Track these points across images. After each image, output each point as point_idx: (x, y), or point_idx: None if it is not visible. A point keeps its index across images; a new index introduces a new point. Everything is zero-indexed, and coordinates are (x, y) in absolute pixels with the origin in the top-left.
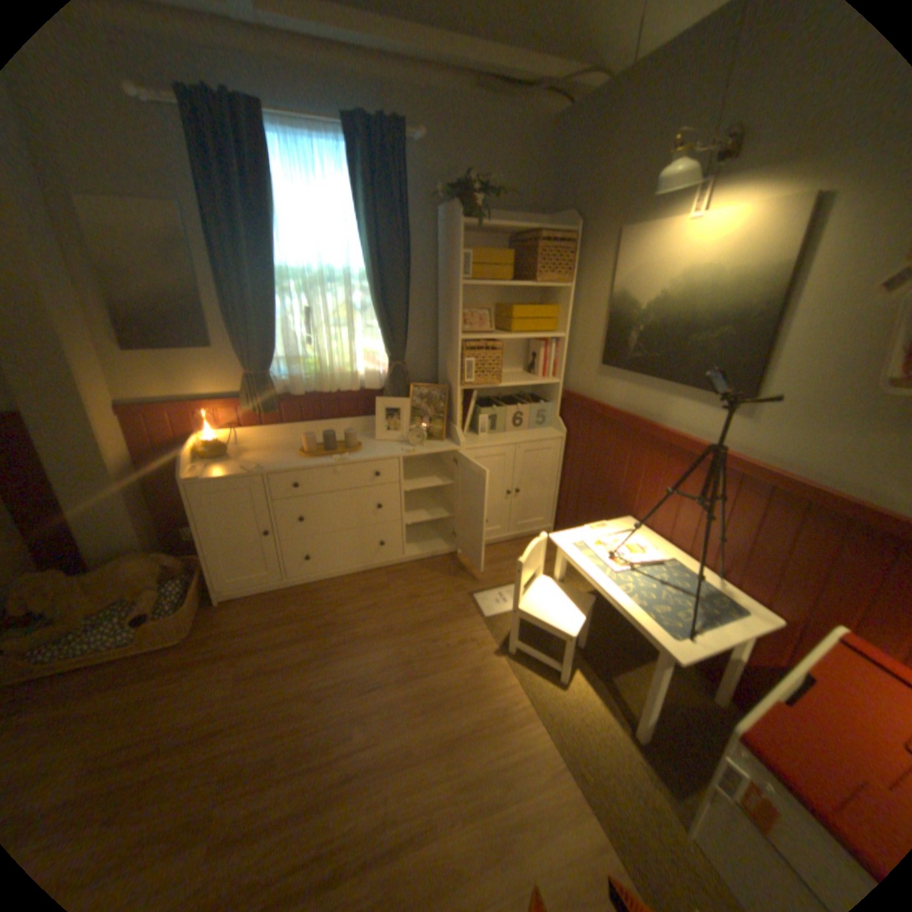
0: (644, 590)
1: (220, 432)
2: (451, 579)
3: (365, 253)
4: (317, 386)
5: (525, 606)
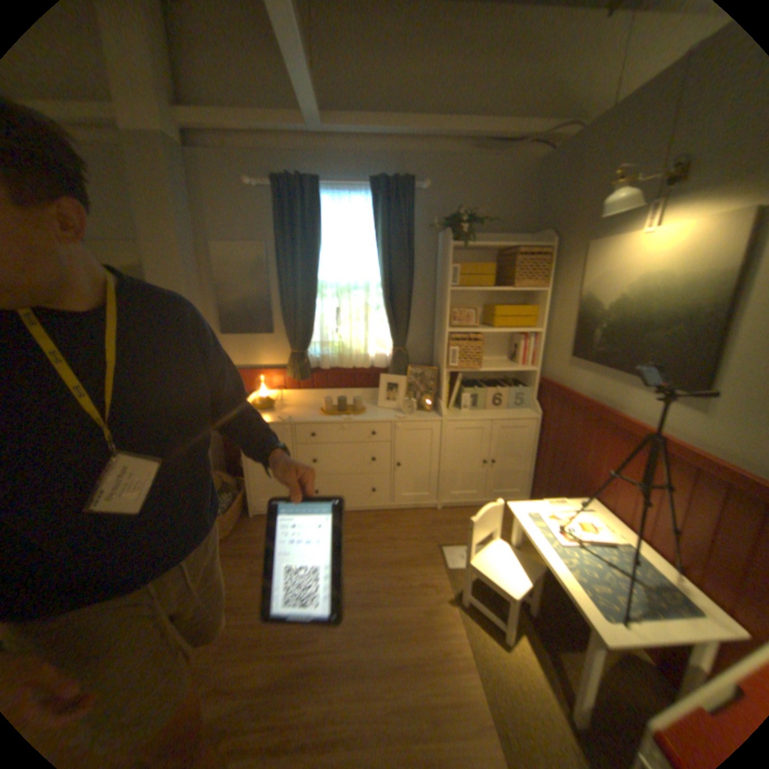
0: (588, 567)
1: (271, 391)
2: (426, 529)
3: (380, 268)
4: (339, 363)
5: (477, 562)
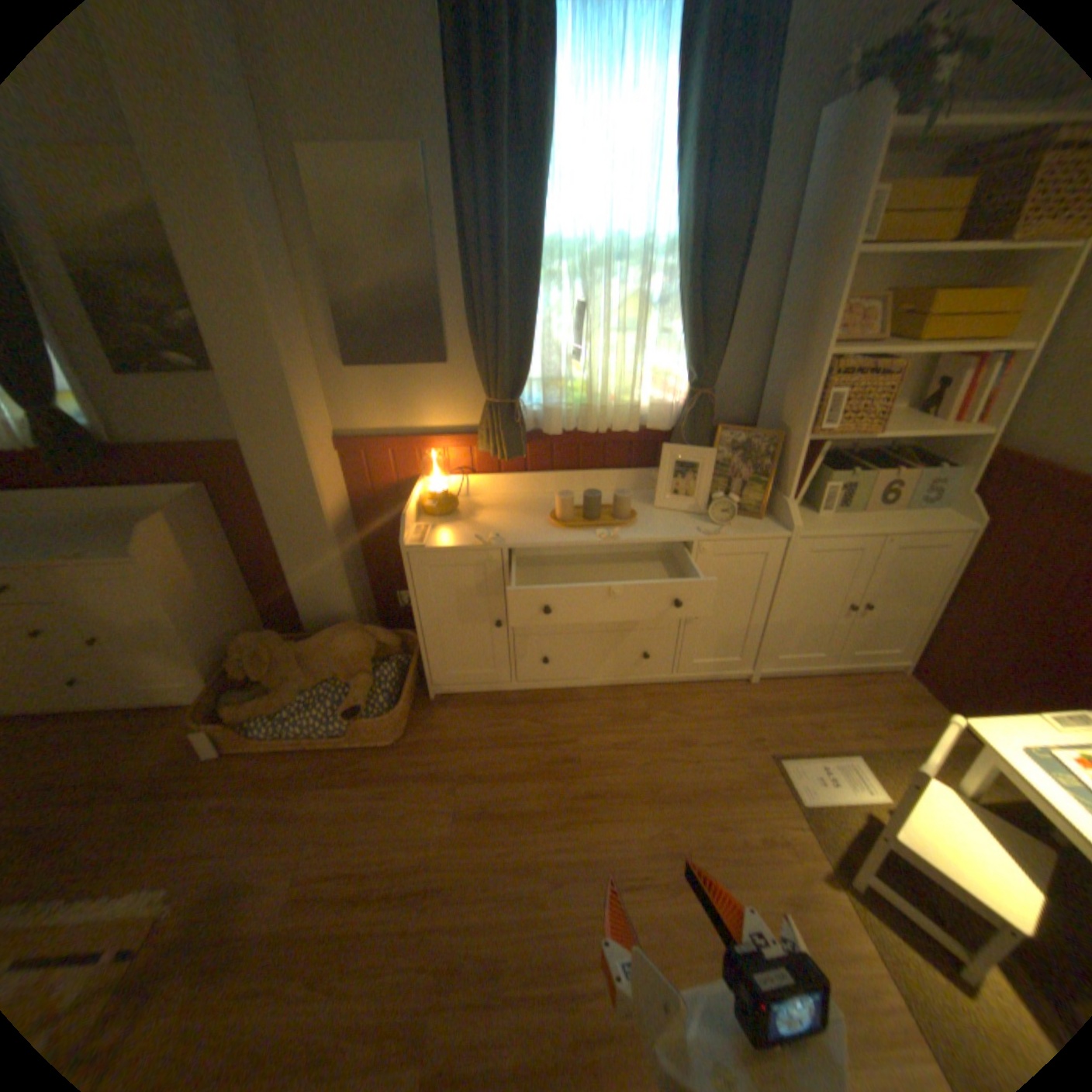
0: None
1: (450, 479)
2: (742, 723)
3: (680, 205)
4: (580, 422)
5: (911, 835)
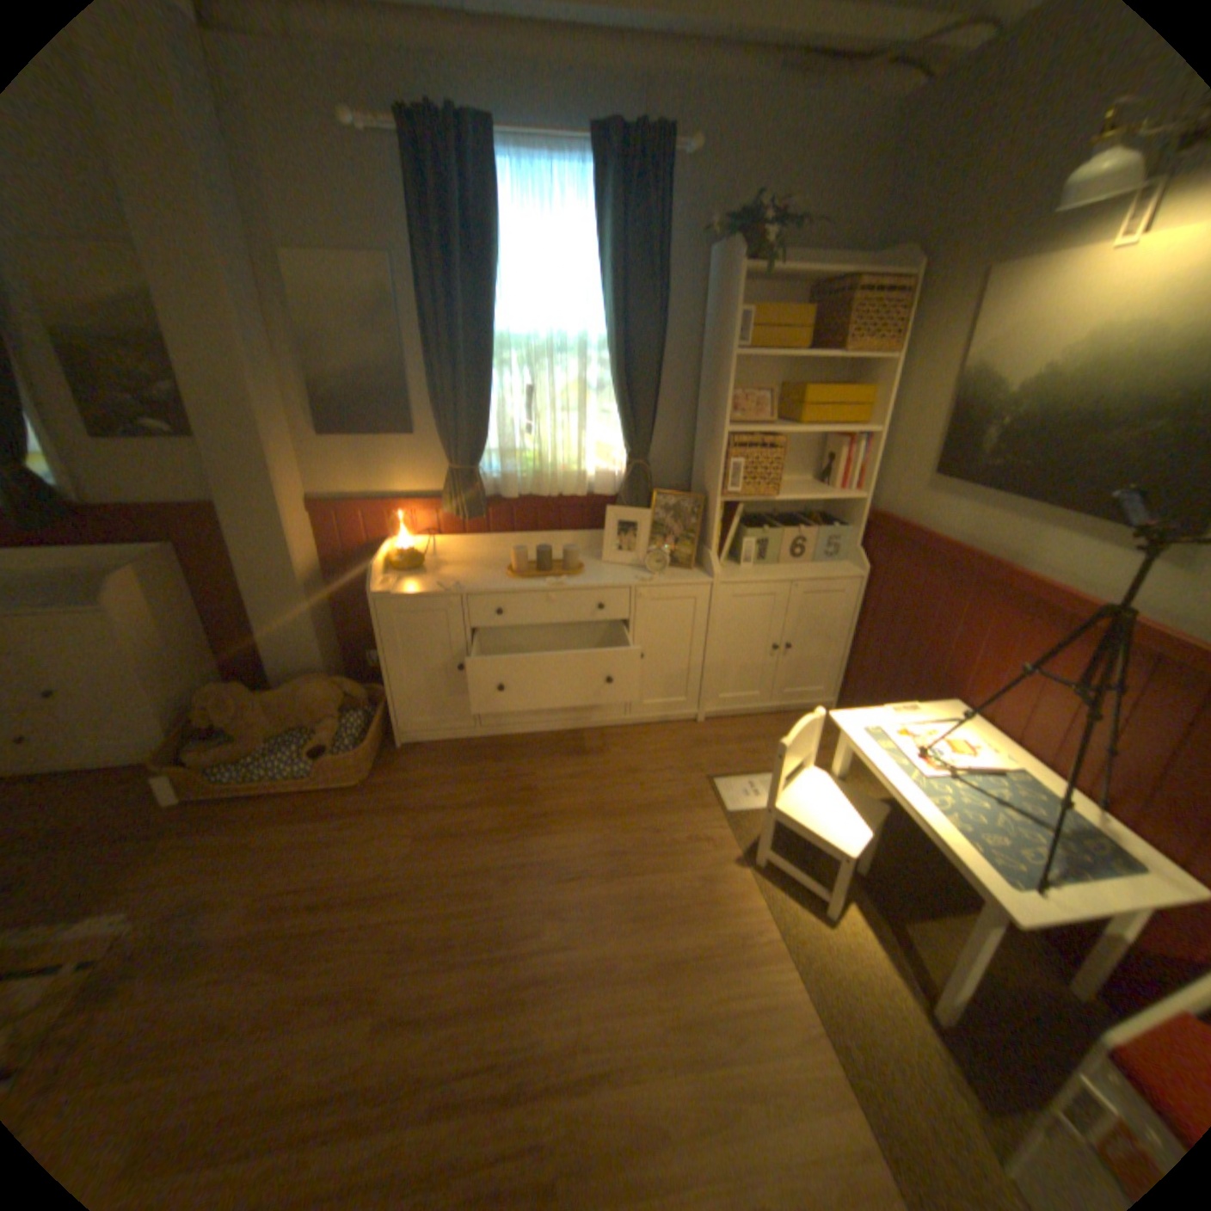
0: (969, 808)
1: (417, 539)
2: (685, 753)
3: (607, 312)
4: (534, 487)
5: (785, 804)
